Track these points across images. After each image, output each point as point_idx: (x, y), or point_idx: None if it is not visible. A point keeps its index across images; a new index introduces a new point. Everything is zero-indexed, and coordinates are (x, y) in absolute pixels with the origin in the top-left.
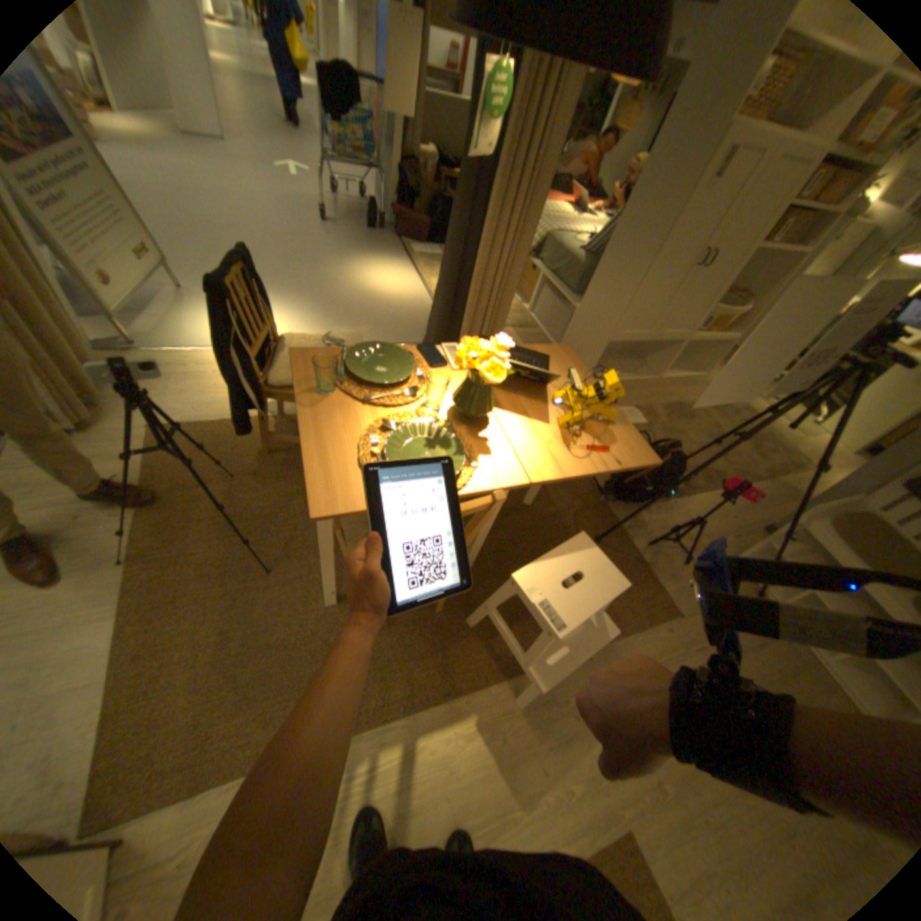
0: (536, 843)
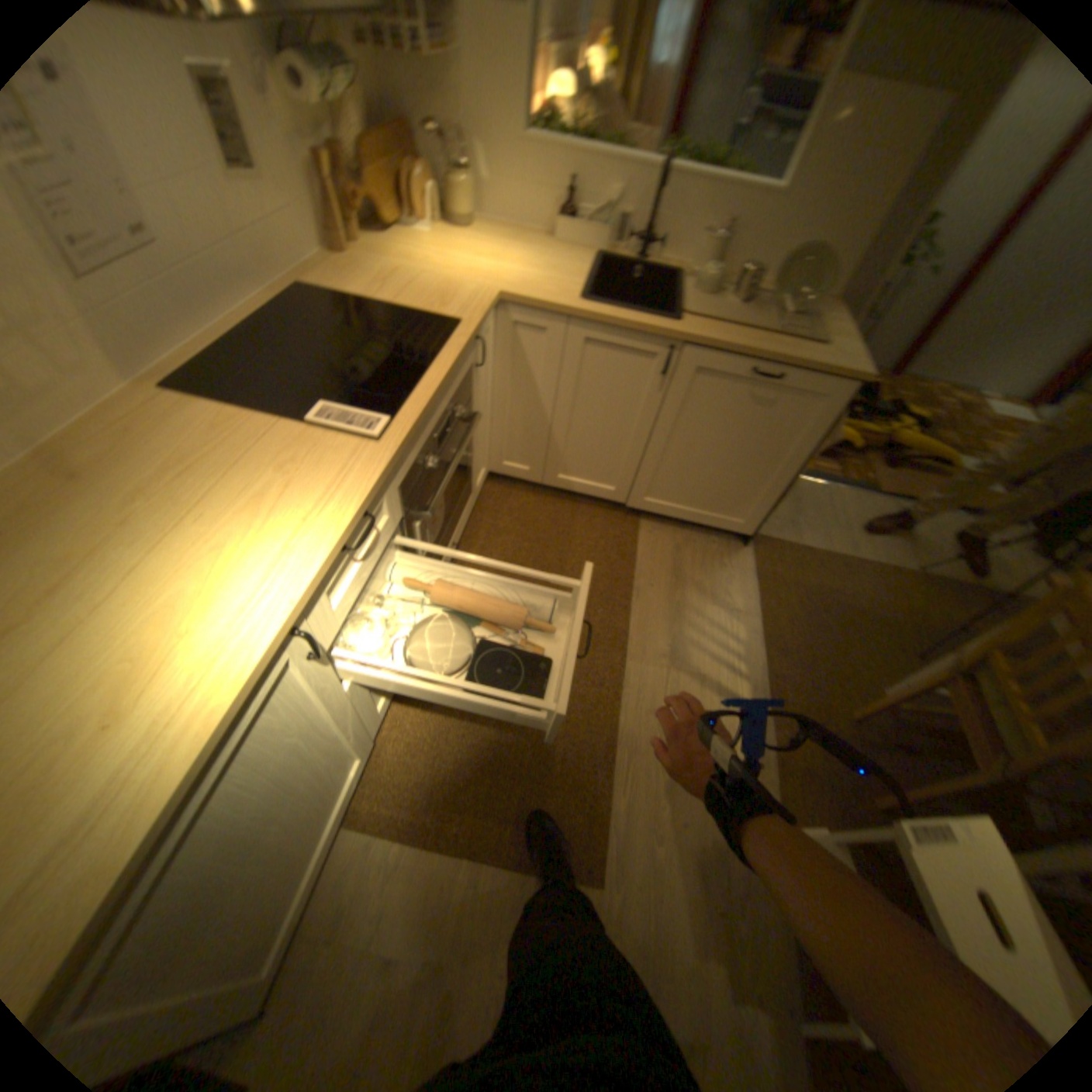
0: (646, 777)
